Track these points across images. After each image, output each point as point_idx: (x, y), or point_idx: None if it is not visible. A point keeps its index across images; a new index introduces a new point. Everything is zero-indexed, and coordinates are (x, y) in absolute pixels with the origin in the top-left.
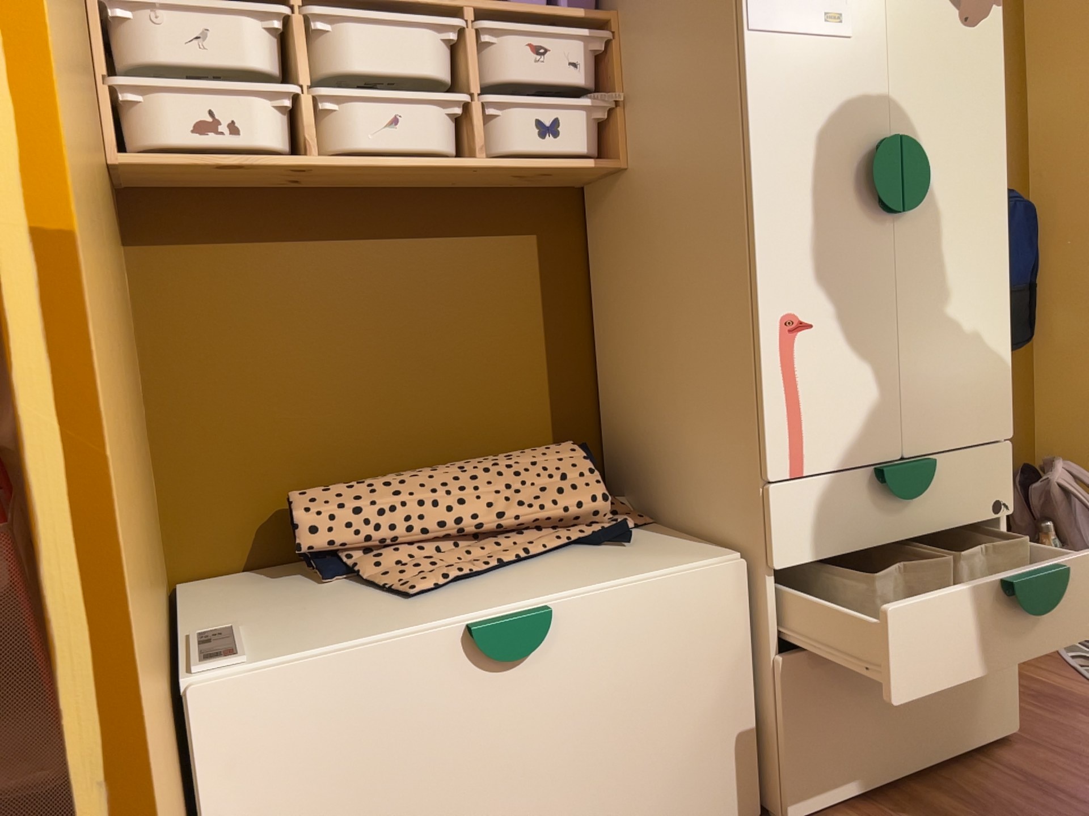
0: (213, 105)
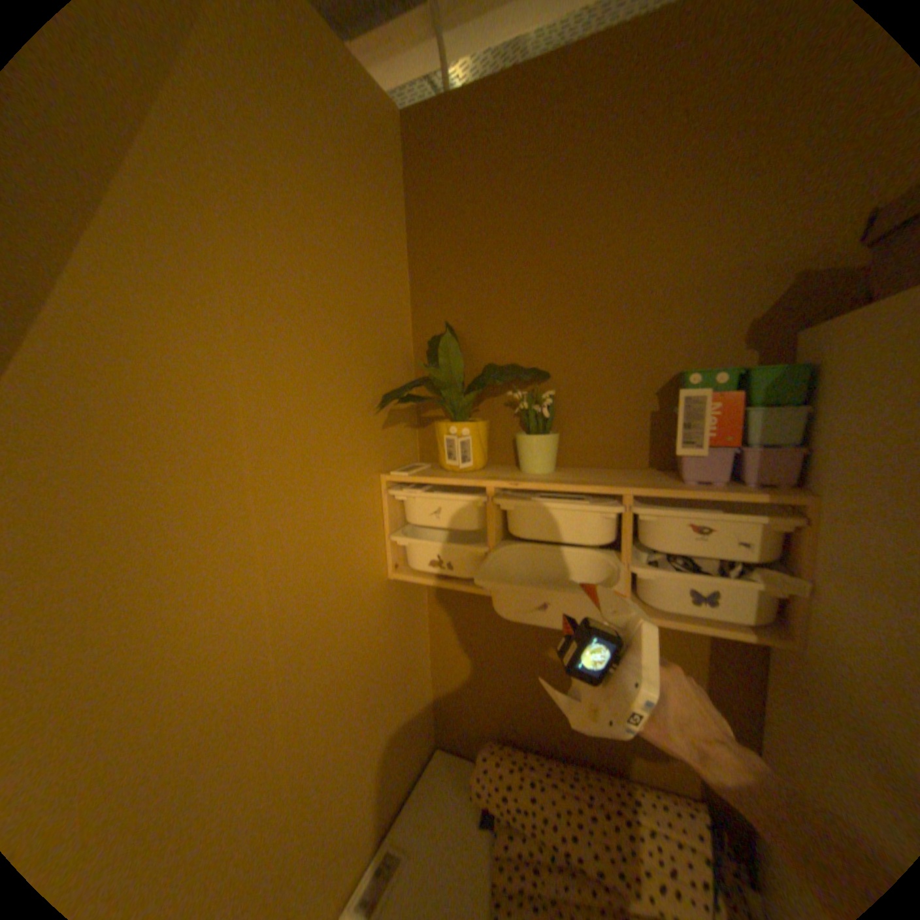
0: (440, 548)
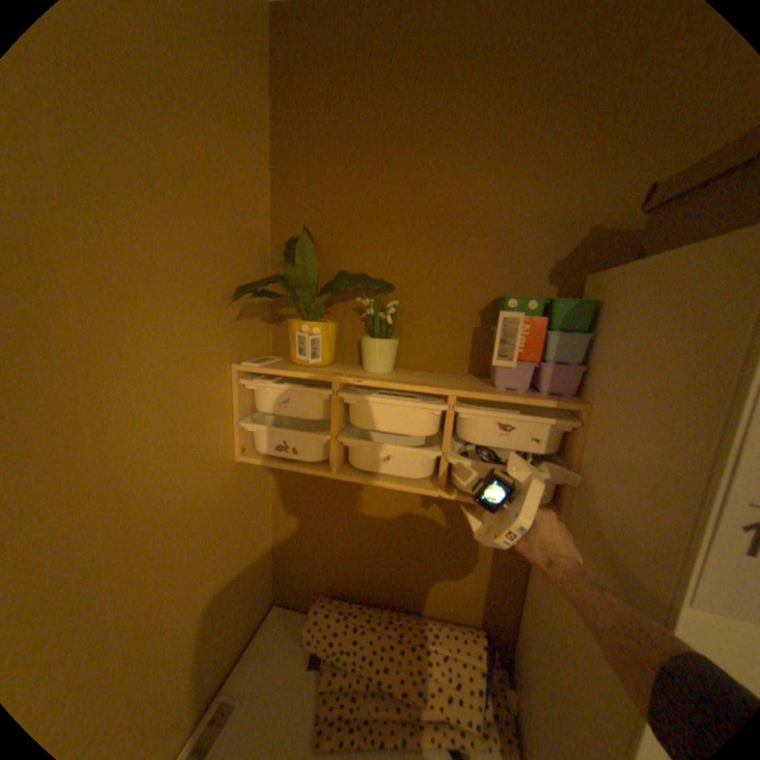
0: (287, 435)
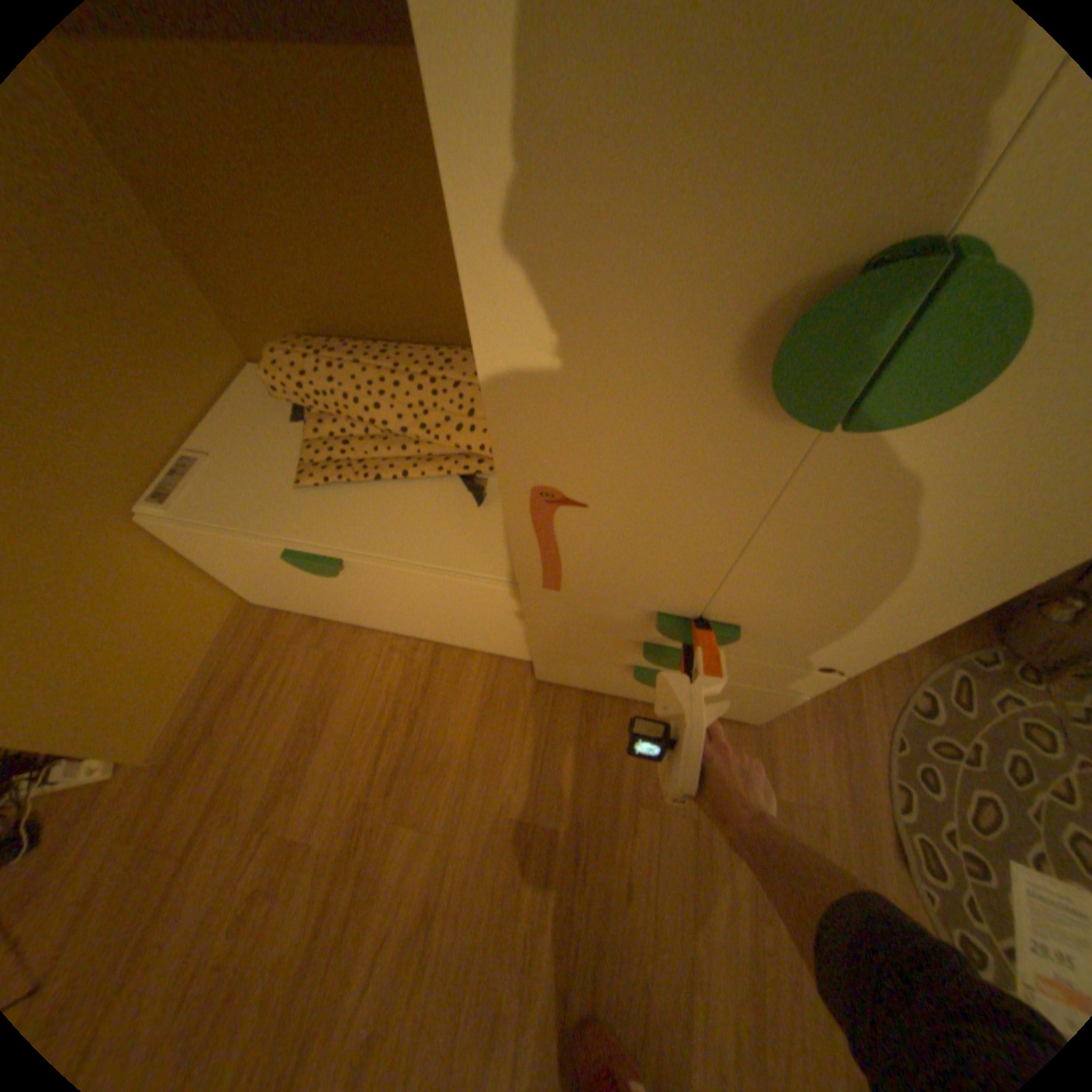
0: None
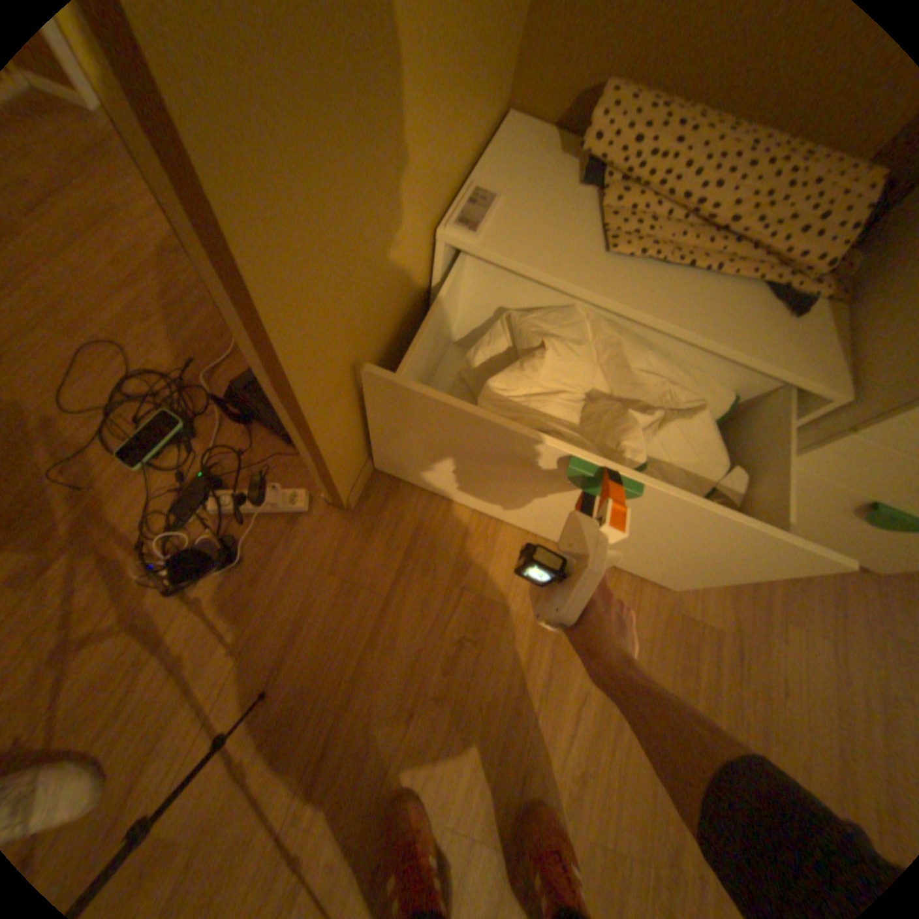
0: None
